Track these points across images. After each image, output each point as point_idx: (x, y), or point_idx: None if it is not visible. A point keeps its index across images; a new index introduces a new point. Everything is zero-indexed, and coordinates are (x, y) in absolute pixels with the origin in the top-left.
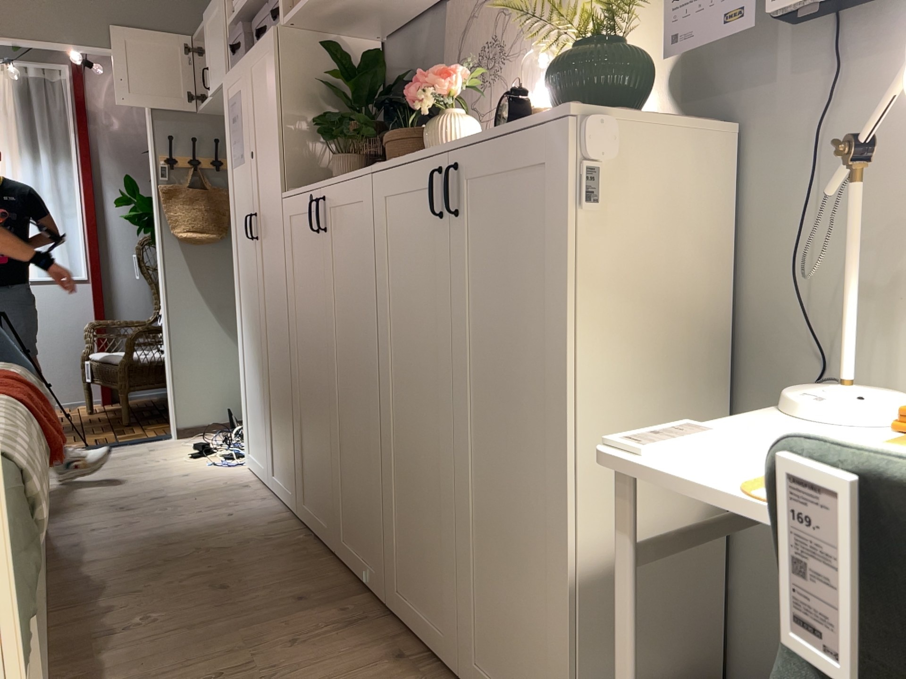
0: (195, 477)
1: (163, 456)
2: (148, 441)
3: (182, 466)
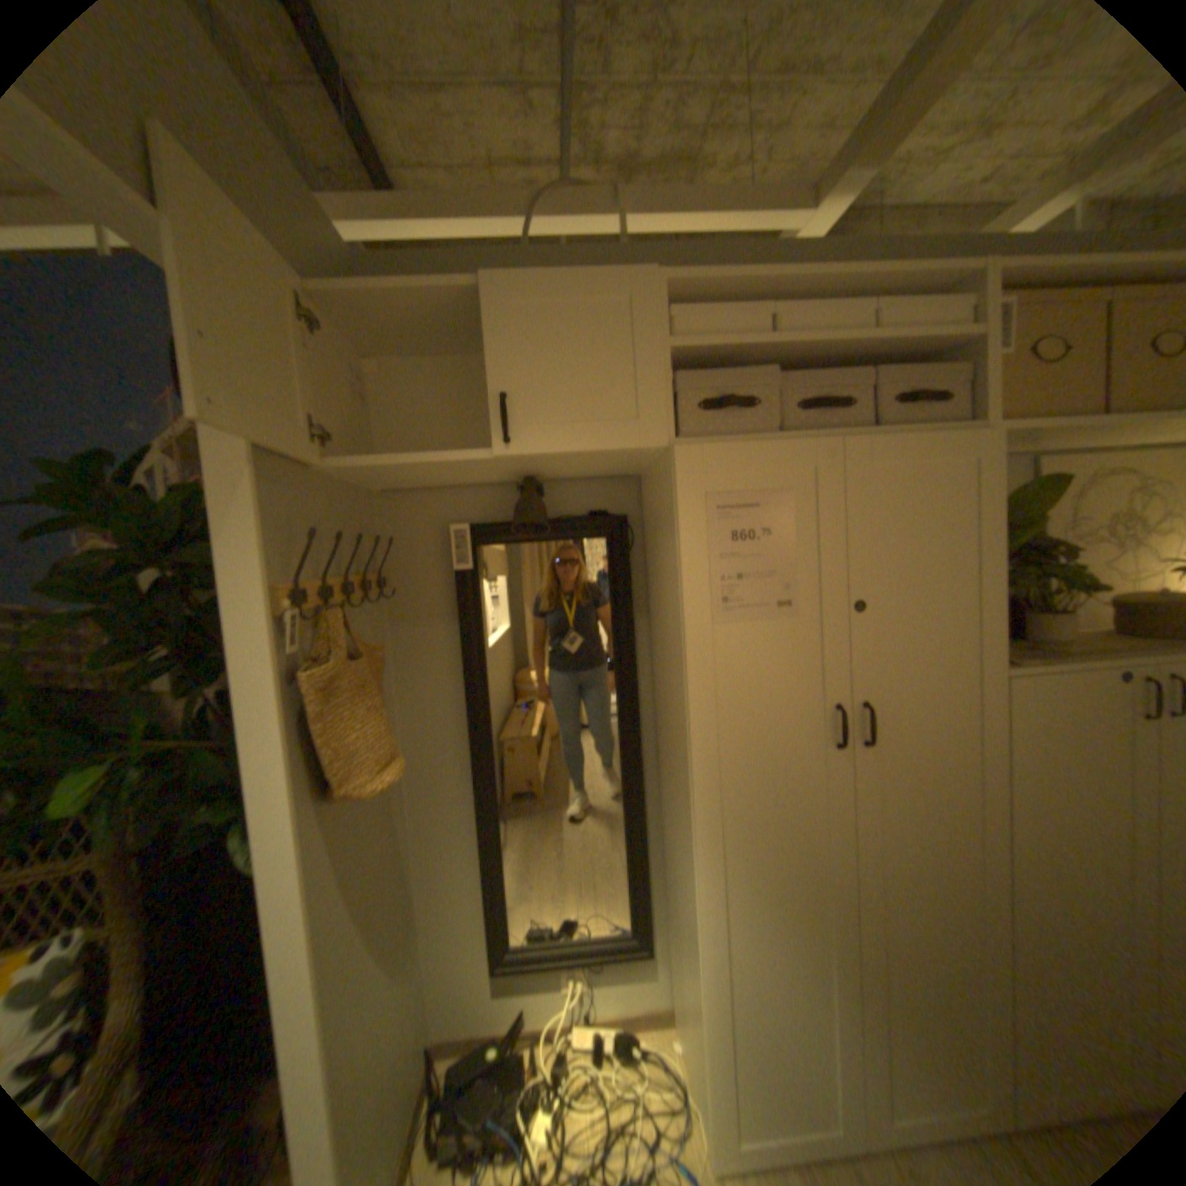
0: None
1: None
2: None
3: None
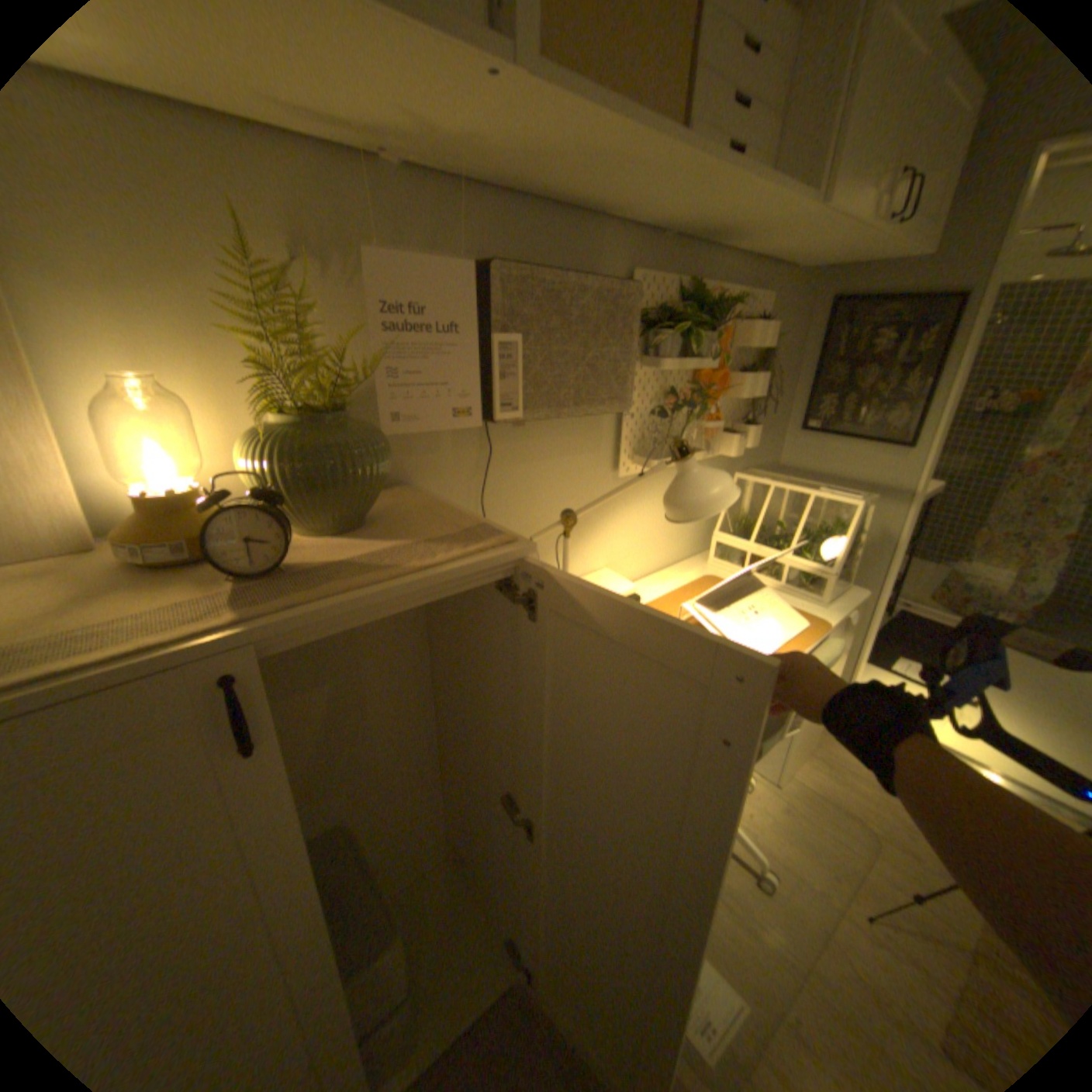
0: None
1: None
2: None
3: None
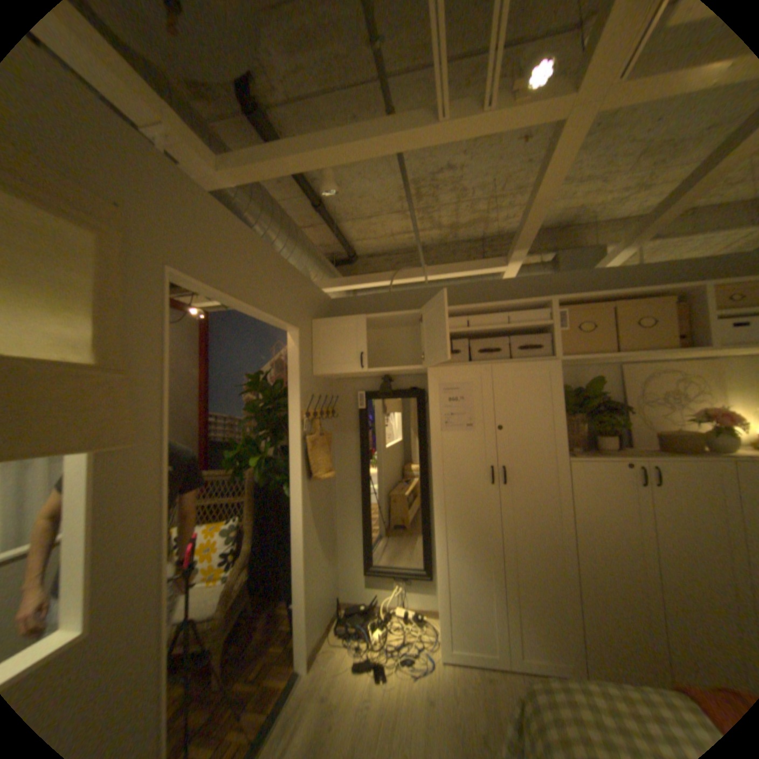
0: (441, 700)
1: (350, 699)
2: (291, 695)
3: (400, 698)
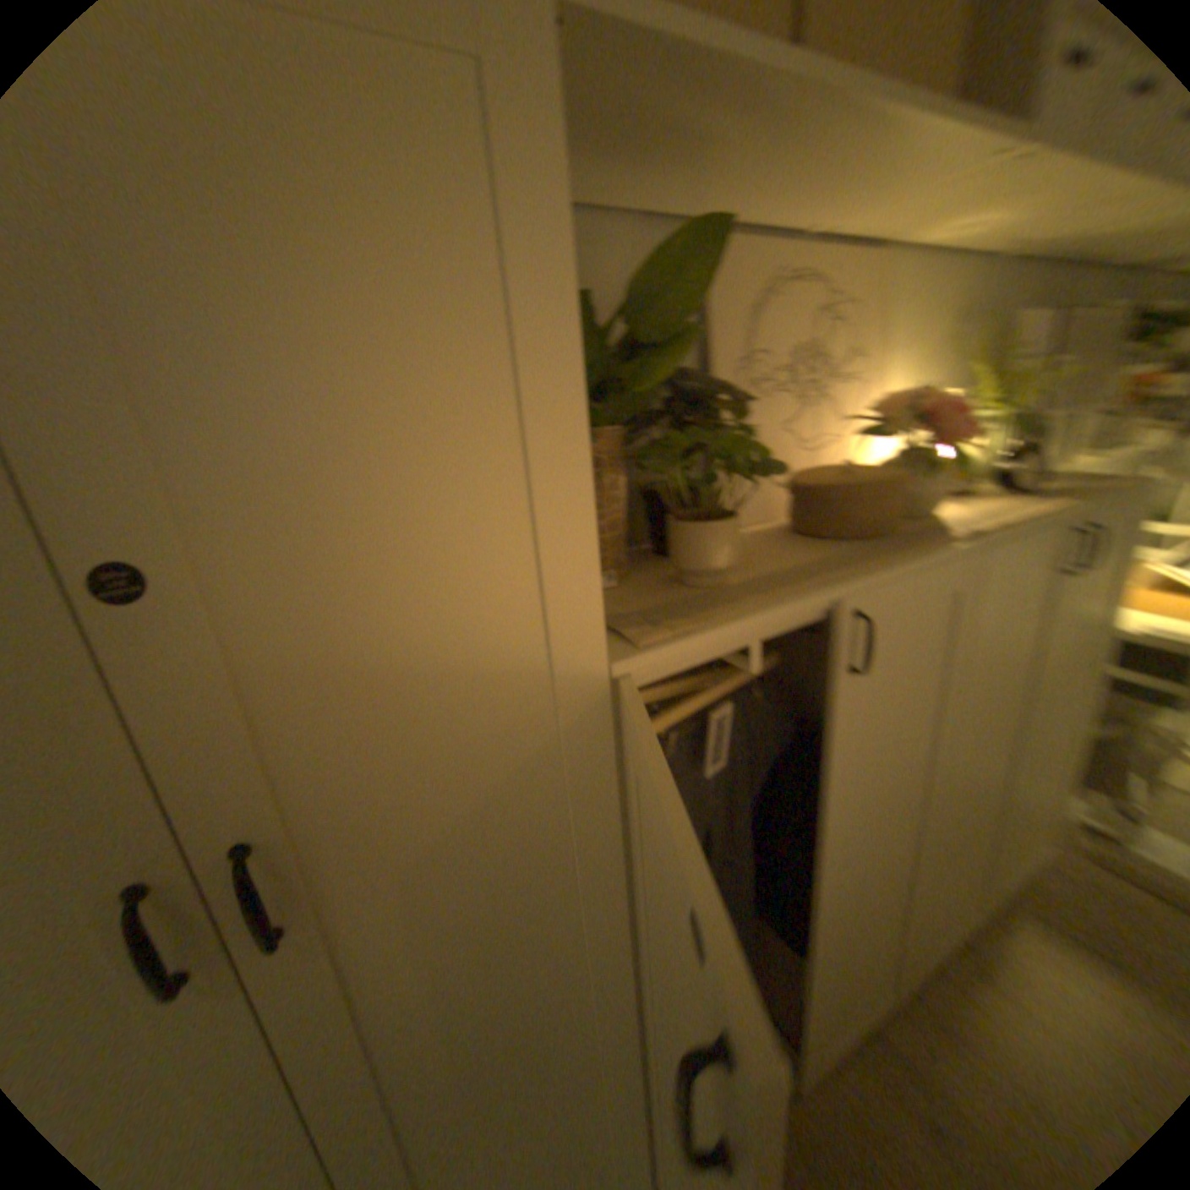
0: None
1: None
2: None
3: None
